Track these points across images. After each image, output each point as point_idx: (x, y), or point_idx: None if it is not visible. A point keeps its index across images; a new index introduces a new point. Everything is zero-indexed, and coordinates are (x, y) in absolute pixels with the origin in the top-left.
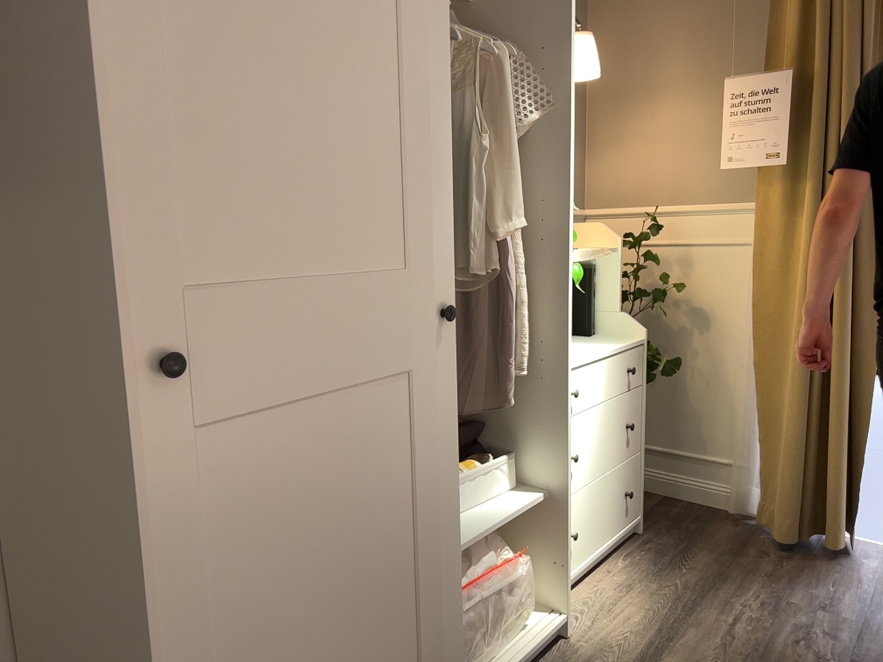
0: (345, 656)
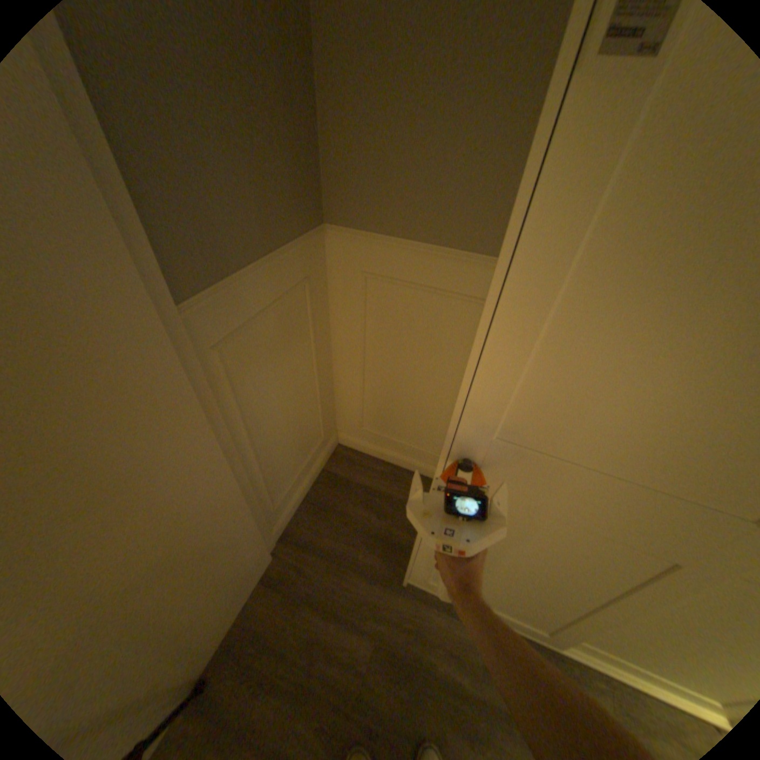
0: (497, 593)
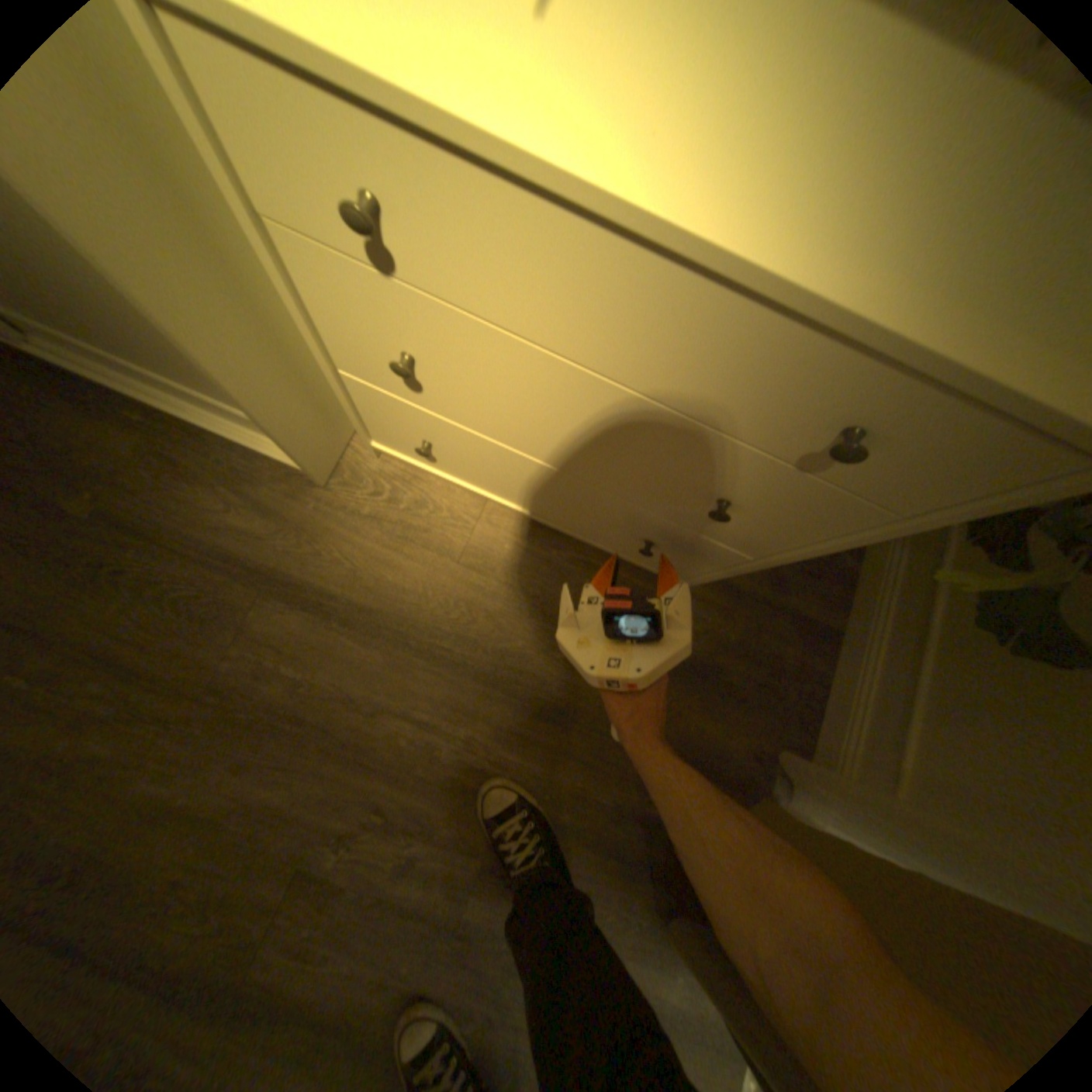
0: None
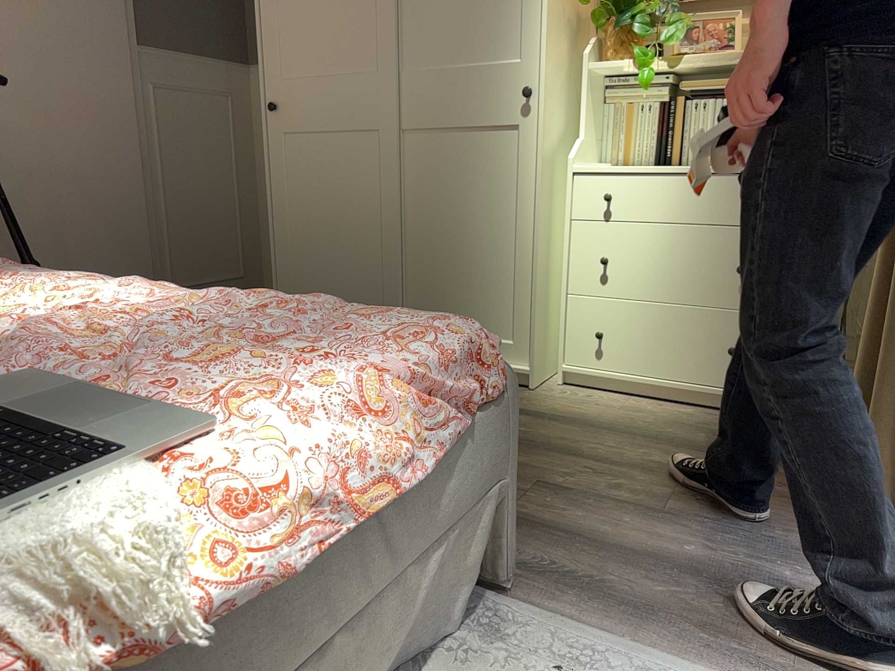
0: (333, 275)
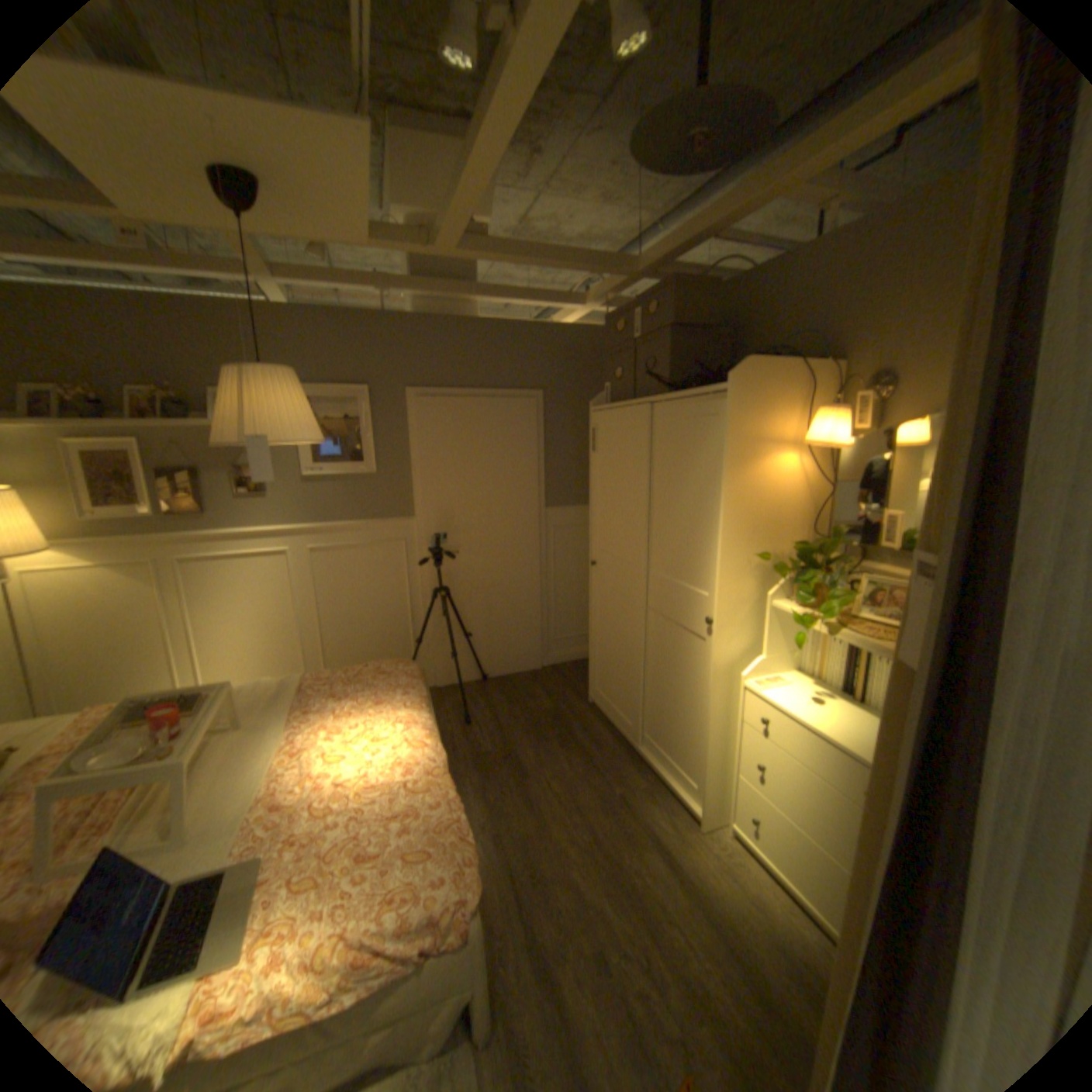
0: (613, 677)
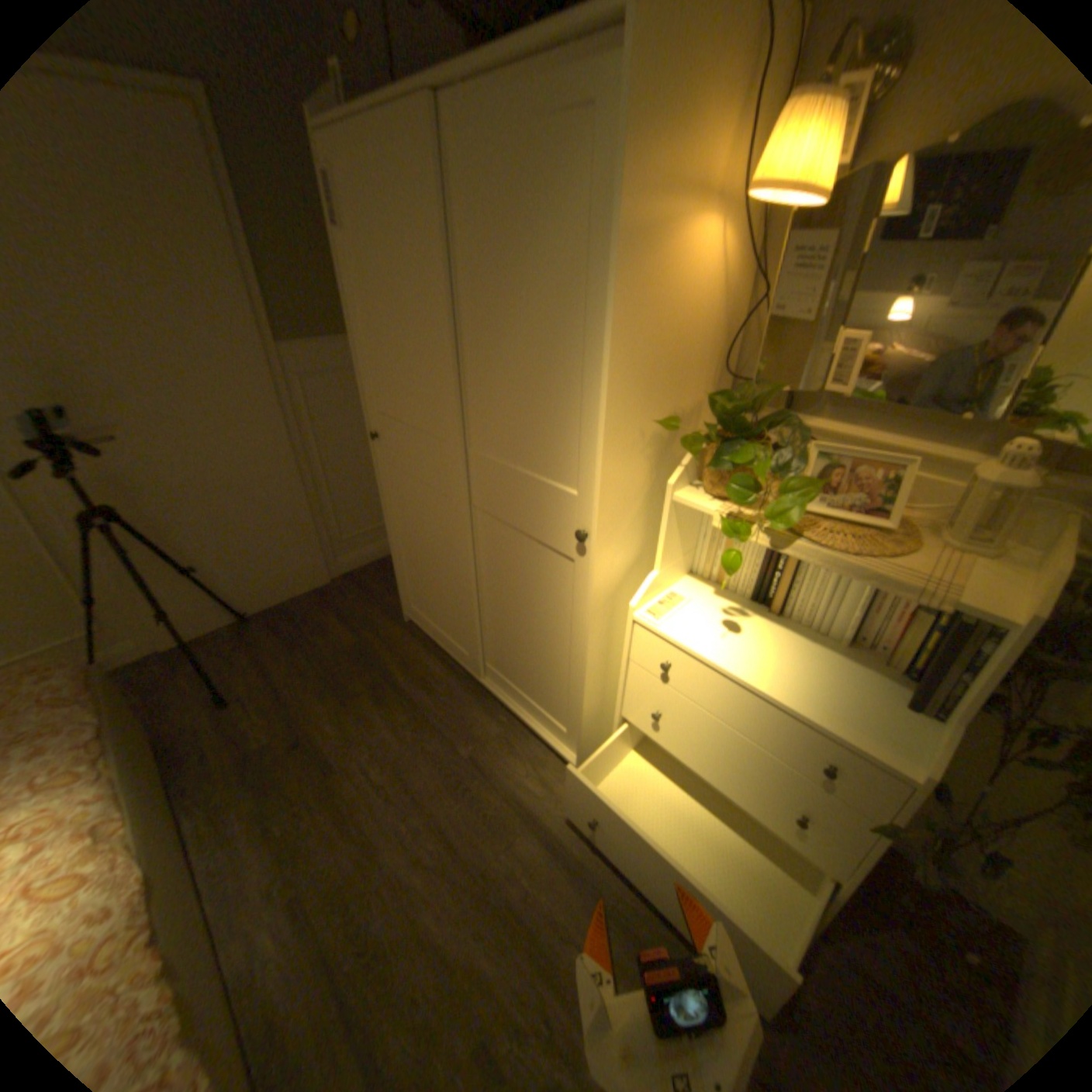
0: (432, 595)
